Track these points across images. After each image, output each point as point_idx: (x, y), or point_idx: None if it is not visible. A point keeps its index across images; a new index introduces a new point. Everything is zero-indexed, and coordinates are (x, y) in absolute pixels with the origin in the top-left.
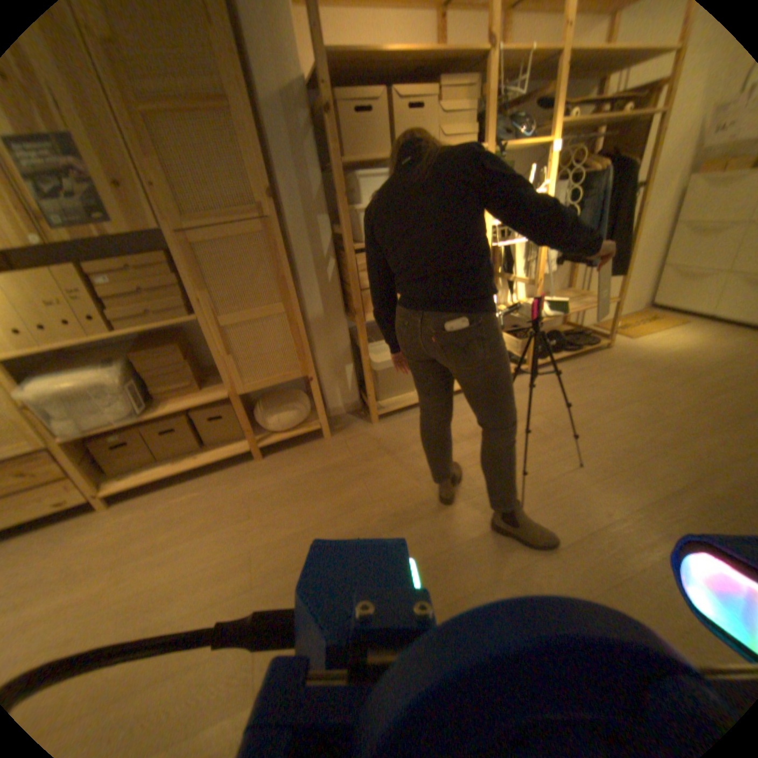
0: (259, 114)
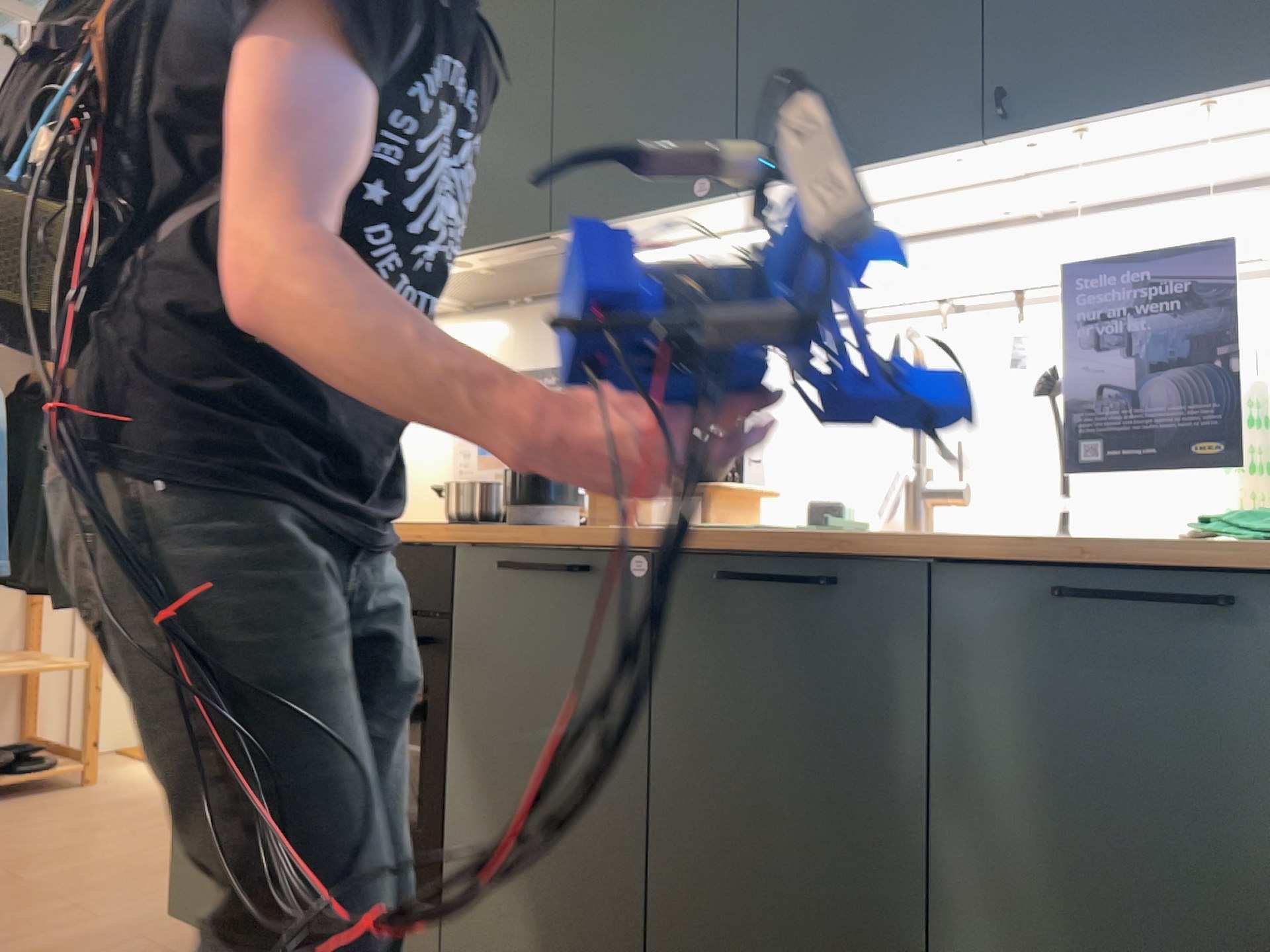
0: None
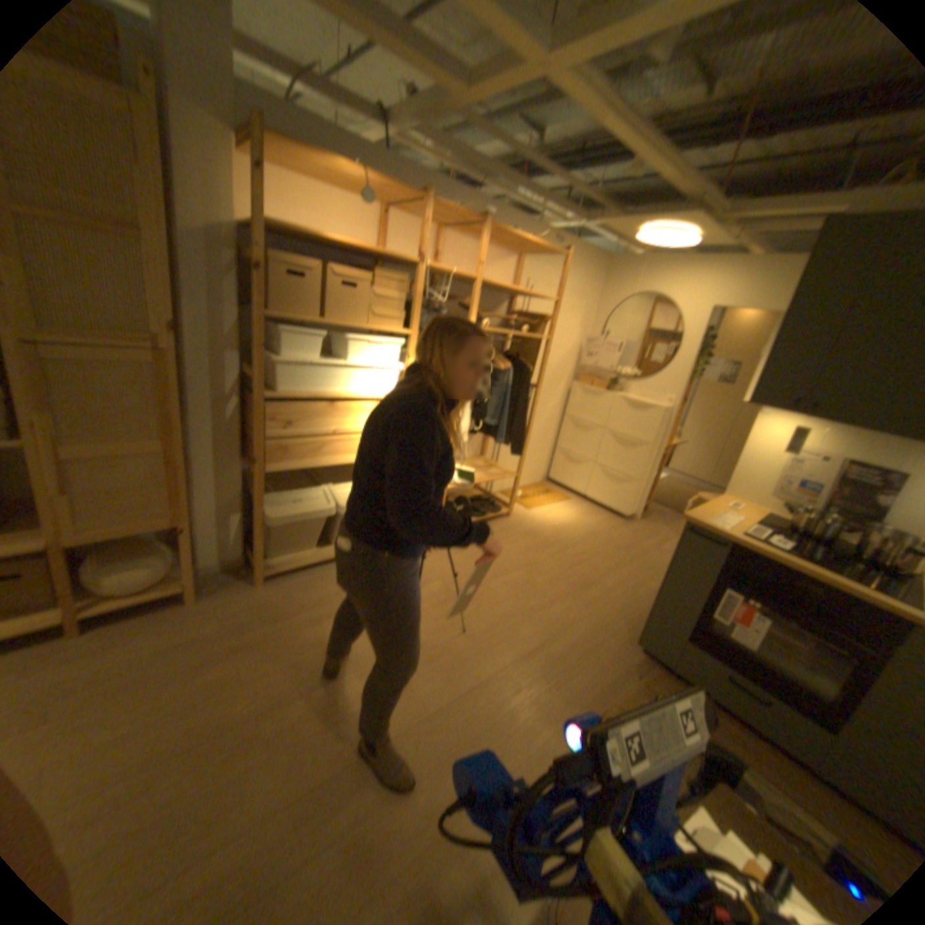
0: (175, 243)
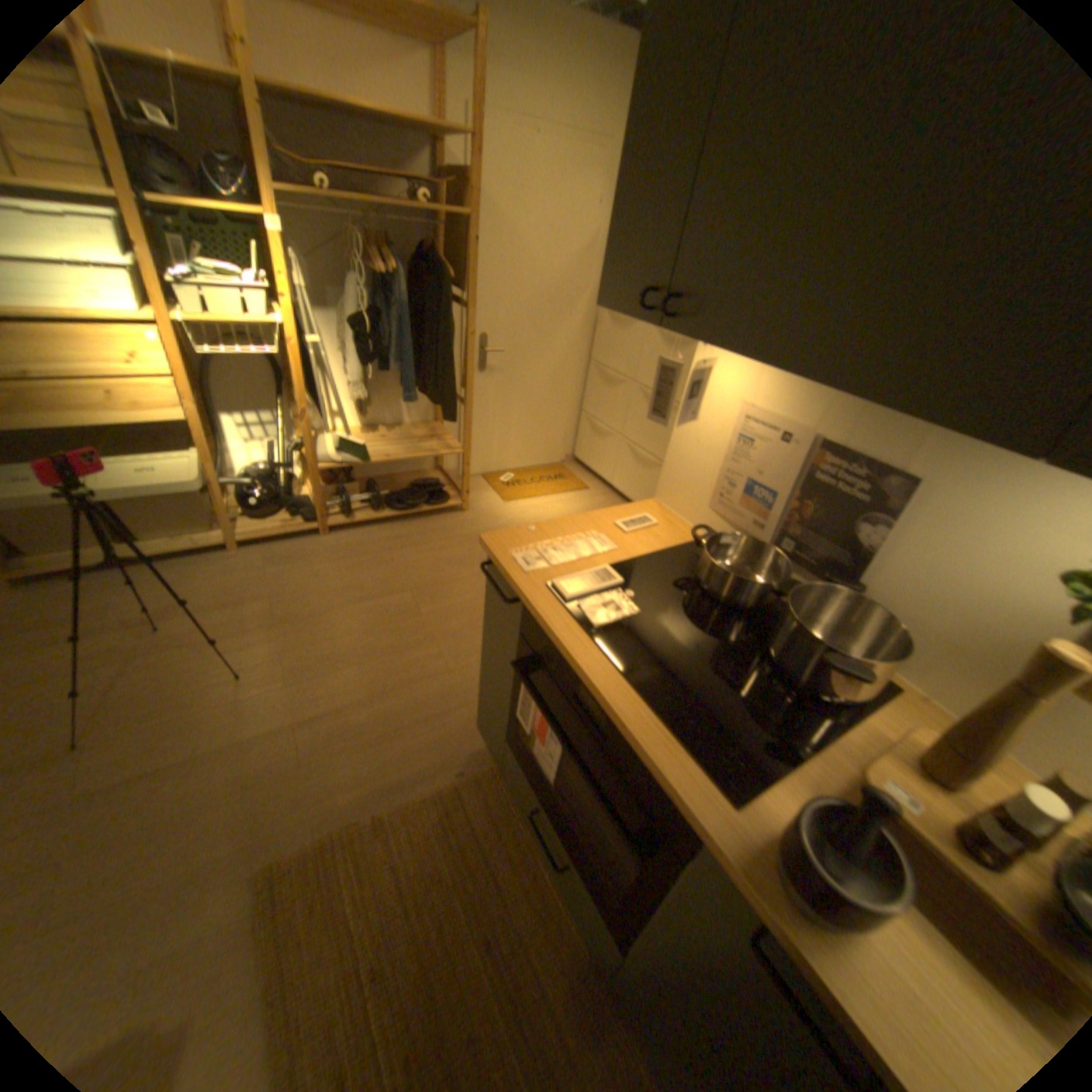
0: None
